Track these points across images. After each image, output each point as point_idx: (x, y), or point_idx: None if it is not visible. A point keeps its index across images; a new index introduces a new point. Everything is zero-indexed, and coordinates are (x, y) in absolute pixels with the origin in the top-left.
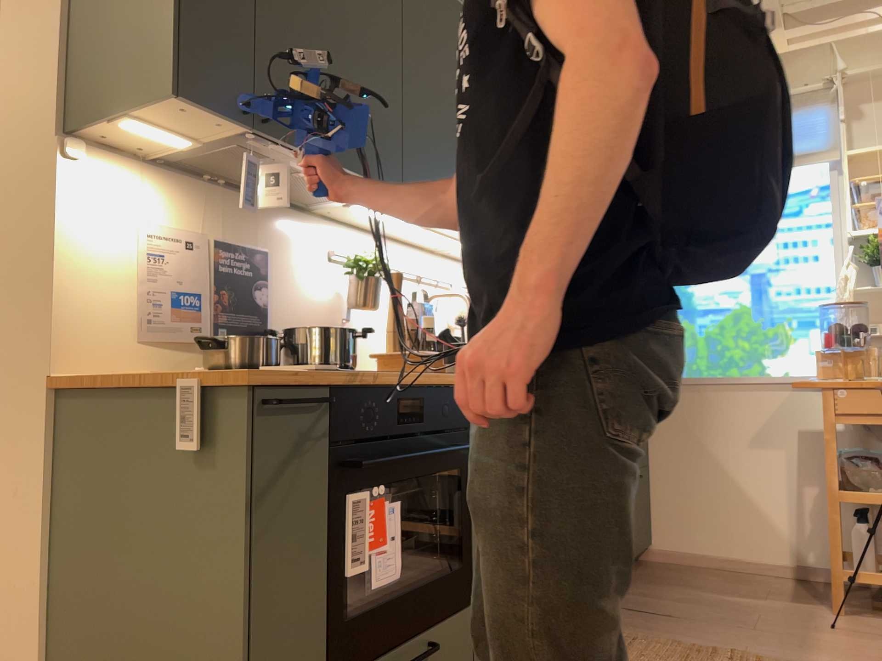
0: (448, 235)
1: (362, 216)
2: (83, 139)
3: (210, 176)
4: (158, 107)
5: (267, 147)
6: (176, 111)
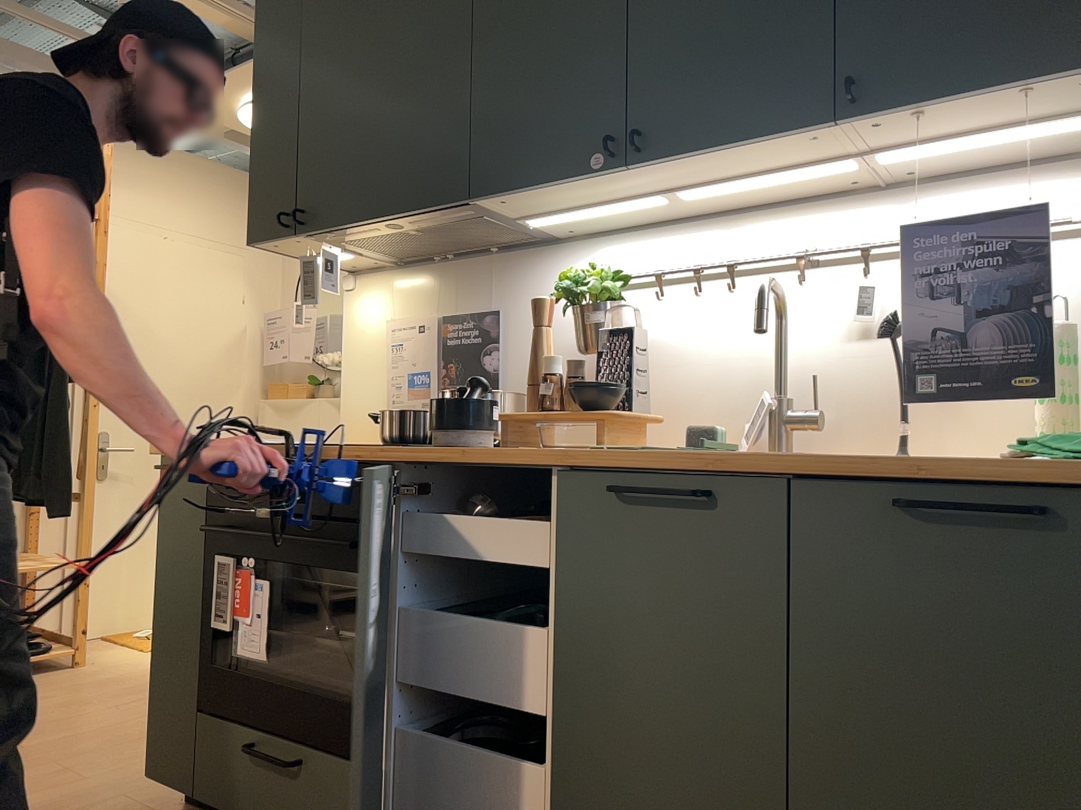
0: (734, 178)
1: (607, 217)
2: (359, 271)
3: (436, 256)
4: (278, 251)
5: (336, 237)
6: (280, 248)
